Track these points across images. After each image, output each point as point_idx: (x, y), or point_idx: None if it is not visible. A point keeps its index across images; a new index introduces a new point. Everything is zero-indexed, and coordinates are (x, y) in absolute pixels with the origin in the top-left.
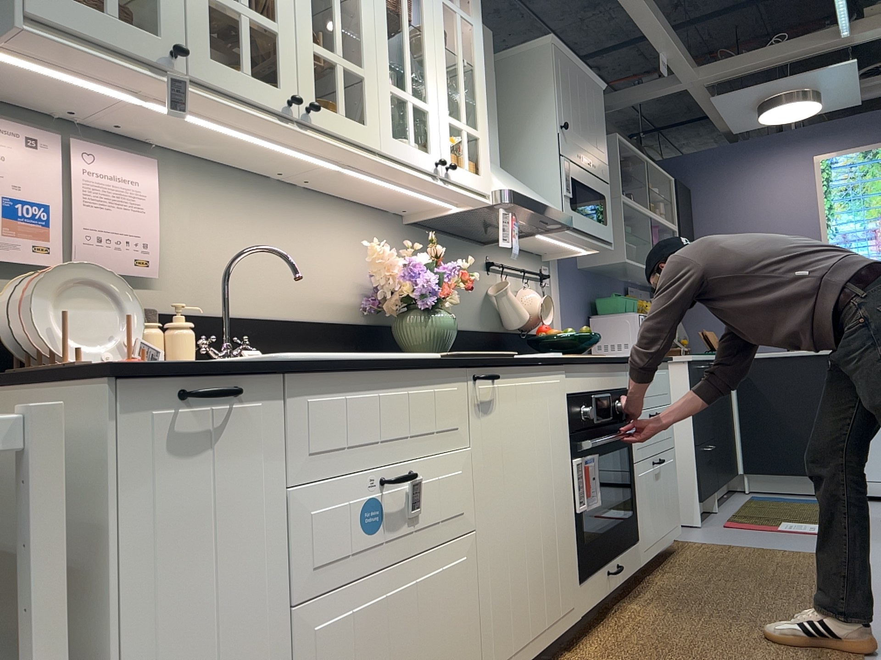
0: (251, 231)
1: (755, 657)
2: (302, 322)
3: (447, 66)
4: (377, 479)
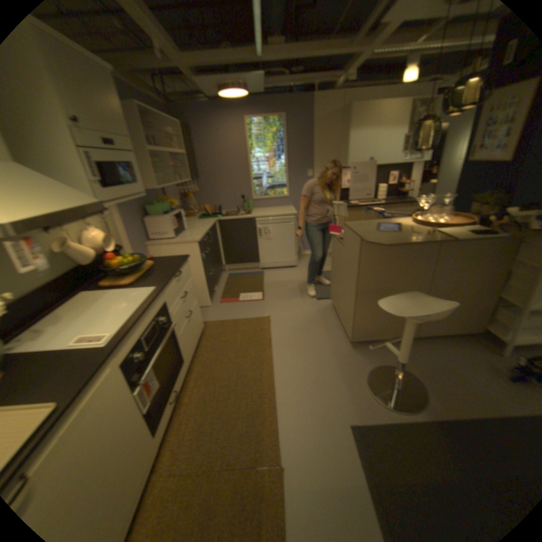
0: None
1: (238, 429)
2: None
3: None
4: None
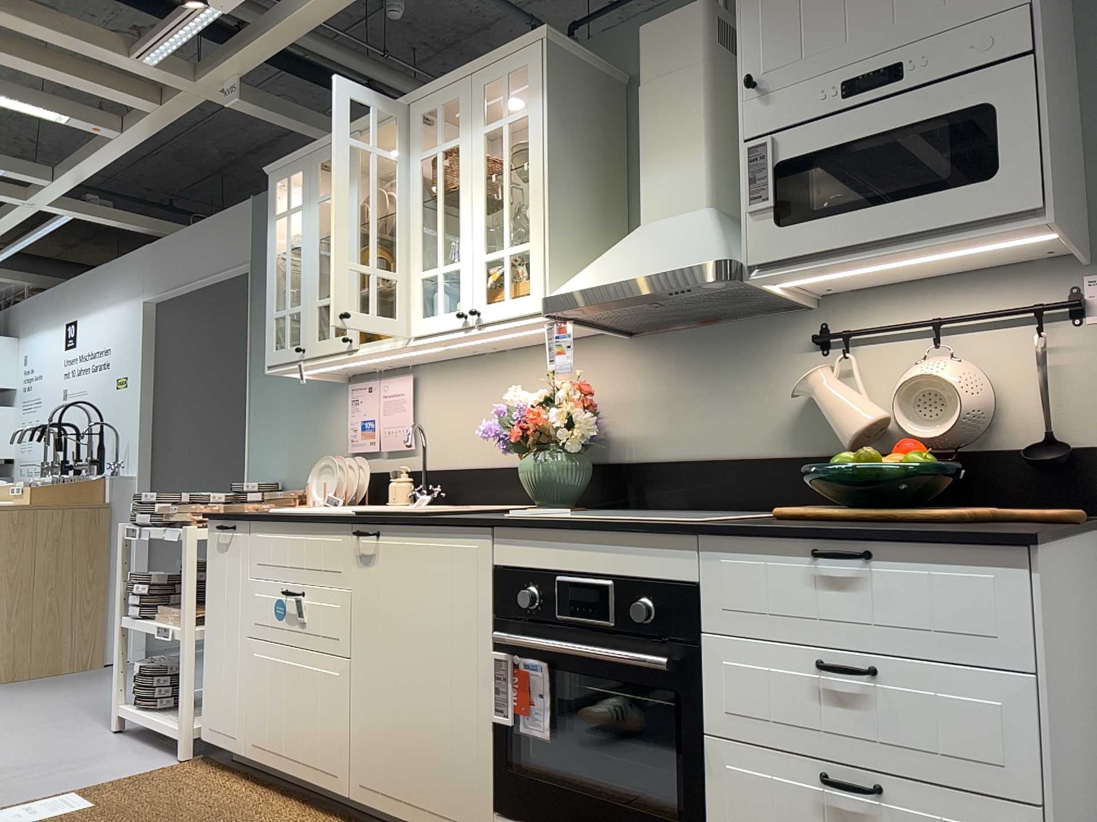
0: (469, 401)
1: None
2: (502, 468)
3: (483, 201)
4: (286, 588)
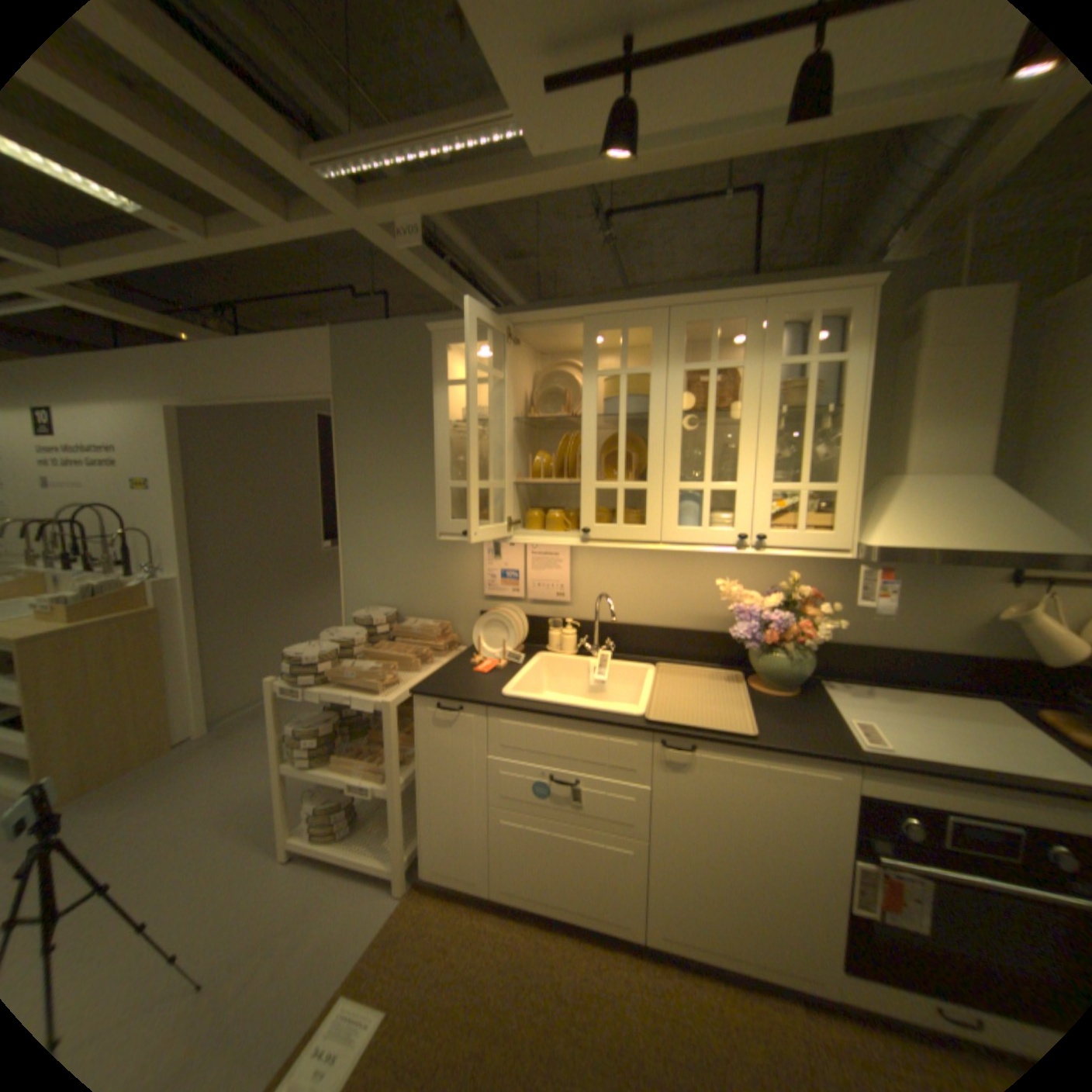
0: (637, 570)
1: None
2: (675, 629)
3: (777, 433)
4: (550, 775)
